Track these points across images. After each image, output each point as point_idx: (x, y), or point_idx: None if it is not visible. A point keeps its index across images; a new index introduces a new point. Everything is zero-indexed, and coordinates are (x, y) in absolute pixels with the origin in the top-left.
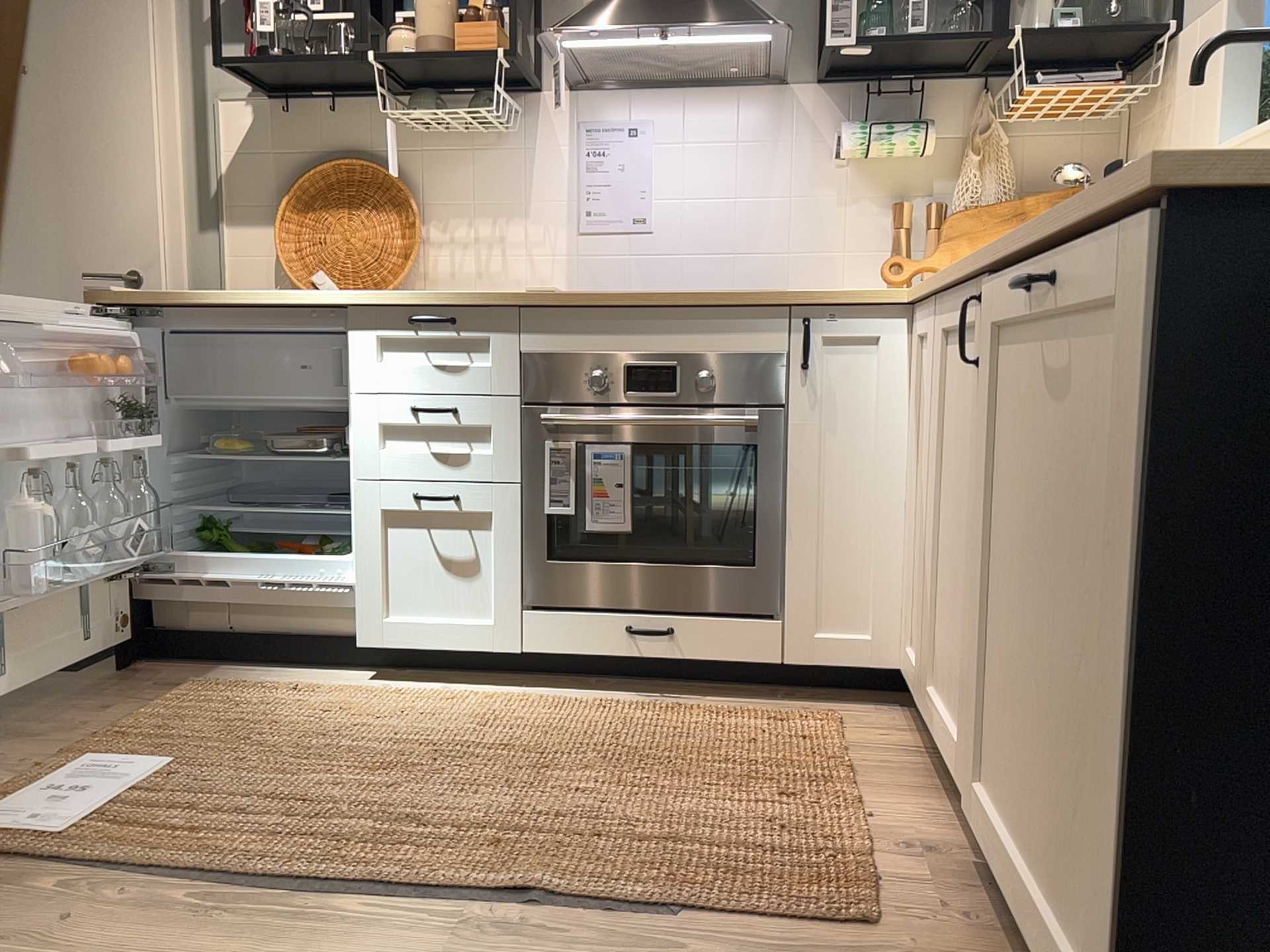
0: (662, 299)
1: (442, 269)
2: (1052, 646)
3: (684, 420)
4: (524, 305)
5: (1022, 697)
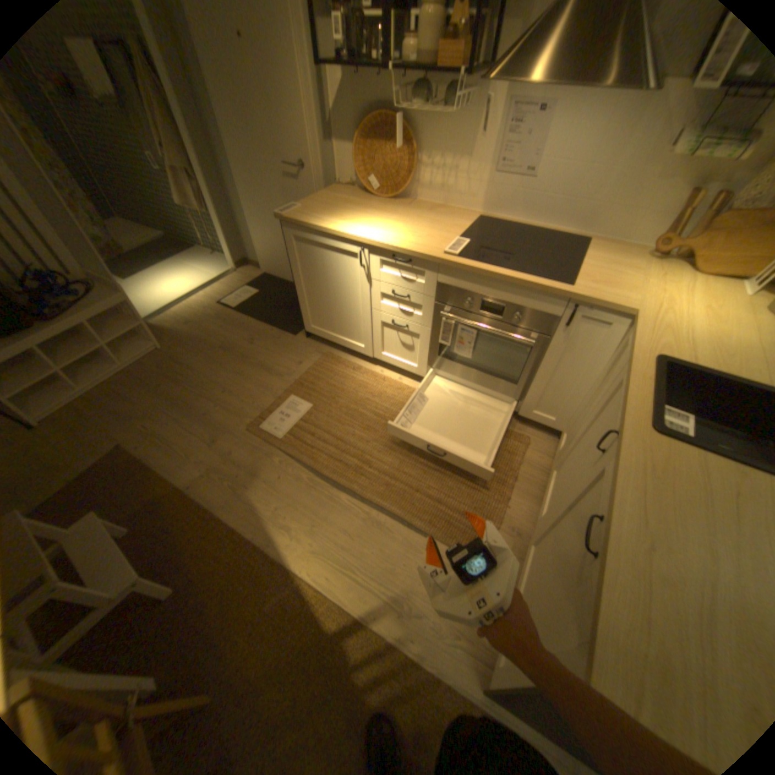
0: (504, 278)
1: (426, 180)
2: (545, 583)
3: (499, 332)
4: (440, 263)
5: (542, 561)
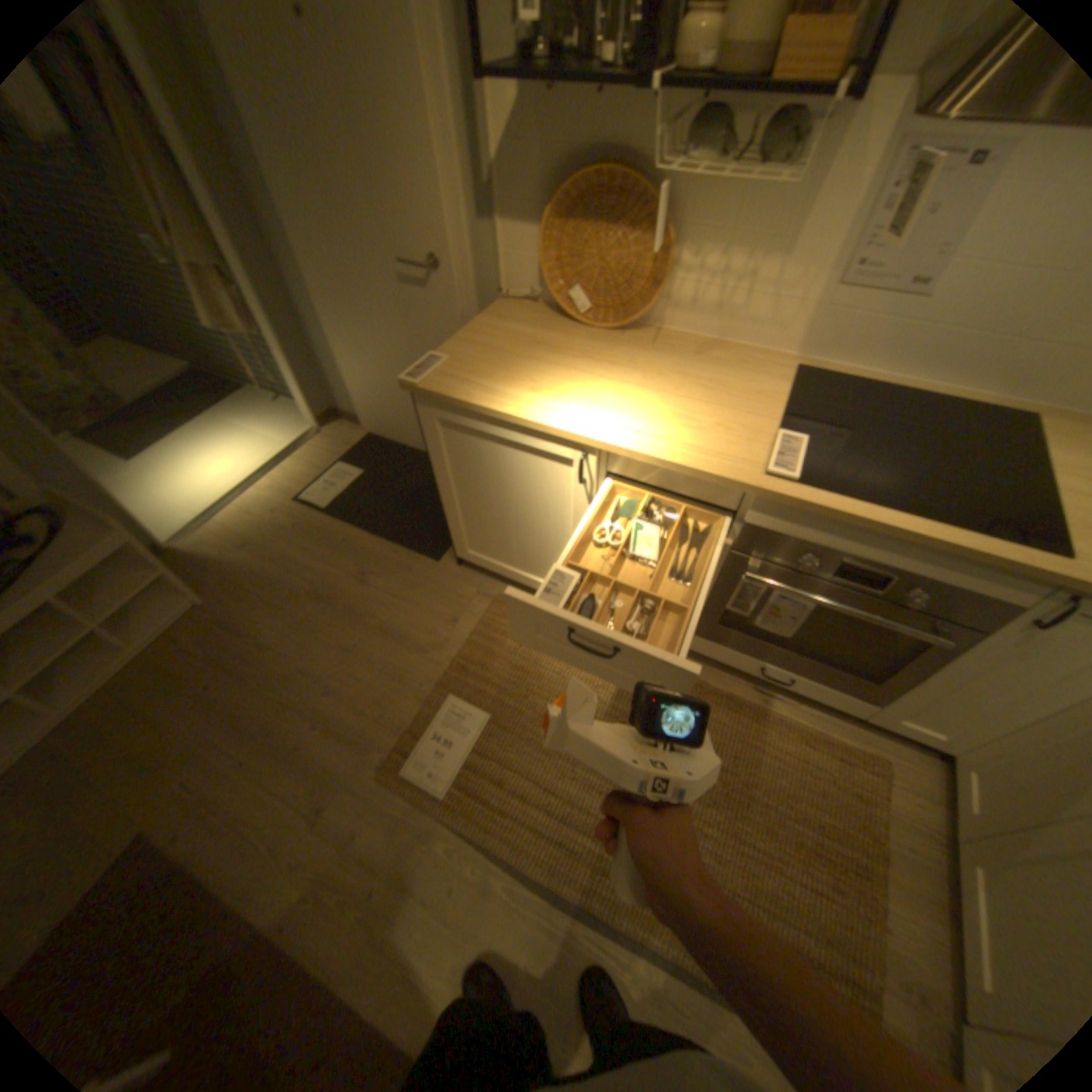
0: (912, 537)
1: (687, 293)
2: None
3: (875, 619)
4: (762, 495)
5: None
